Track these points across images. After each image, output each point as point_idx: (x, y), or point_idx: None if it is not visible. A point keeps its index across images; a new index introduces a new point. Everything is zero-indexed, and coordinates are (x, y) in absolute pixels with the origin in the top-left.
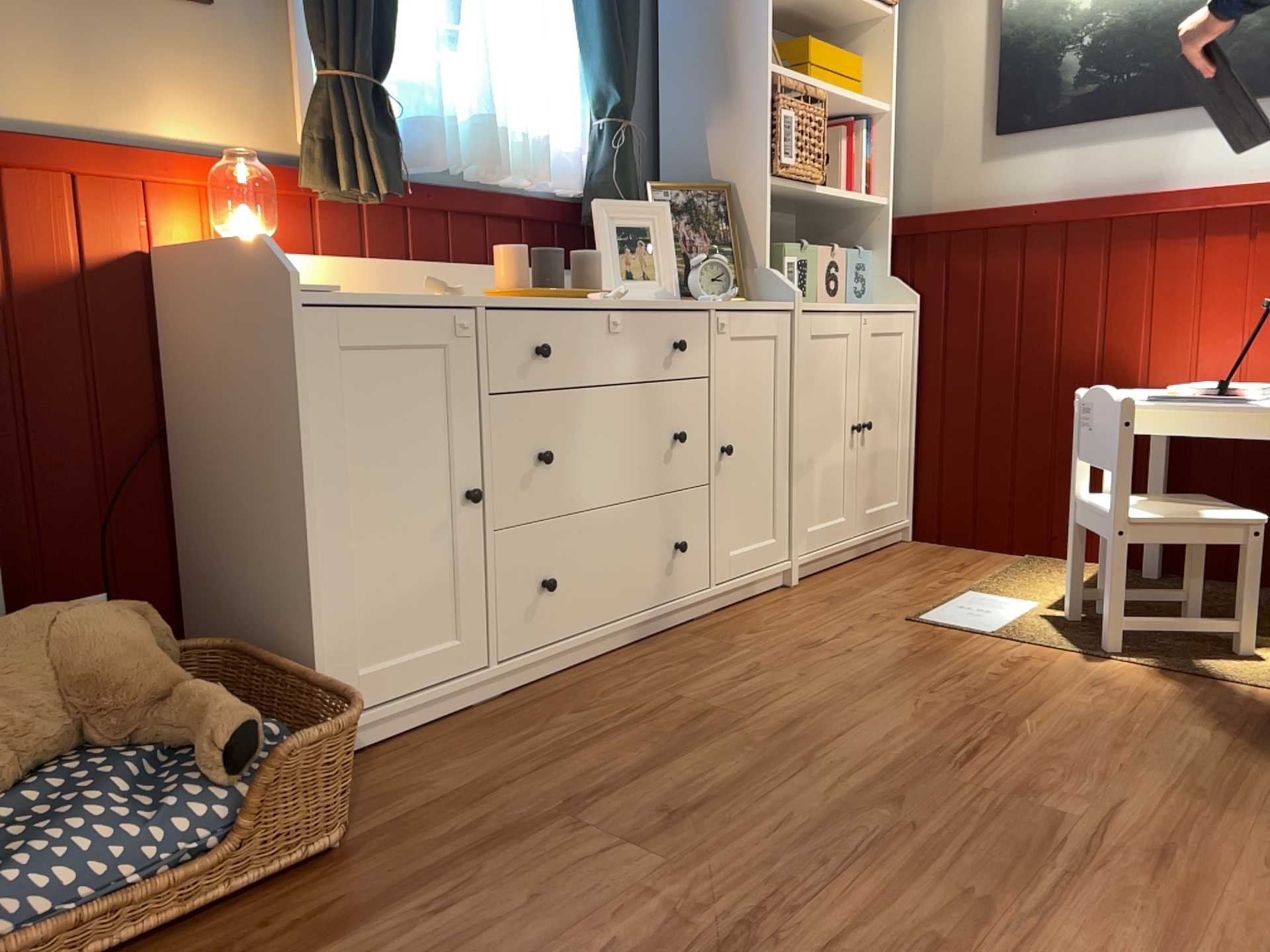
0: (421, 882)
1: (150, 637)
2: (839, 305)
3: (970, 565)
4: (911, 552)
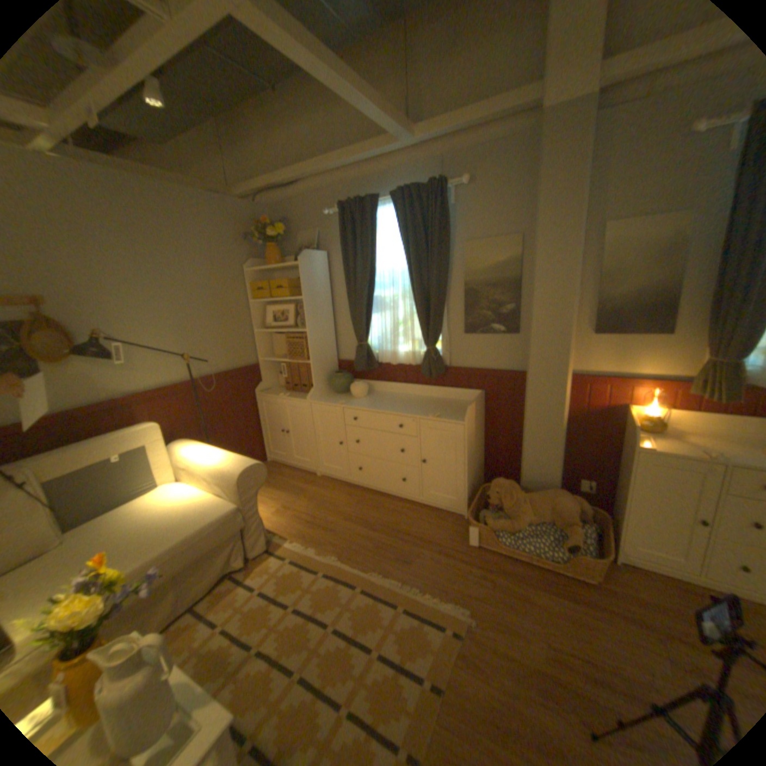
0: (604, 610)
1: (579, 509)
2: None
3: None
4: None
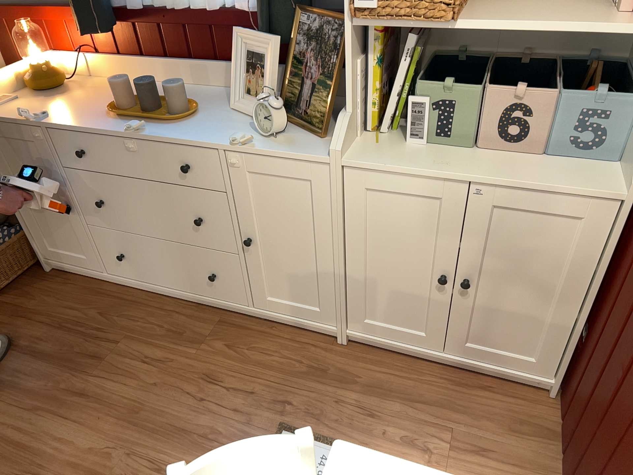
0: None
1: None
2: (474, 163)
3: (486, 454)
4: (505, 400)
